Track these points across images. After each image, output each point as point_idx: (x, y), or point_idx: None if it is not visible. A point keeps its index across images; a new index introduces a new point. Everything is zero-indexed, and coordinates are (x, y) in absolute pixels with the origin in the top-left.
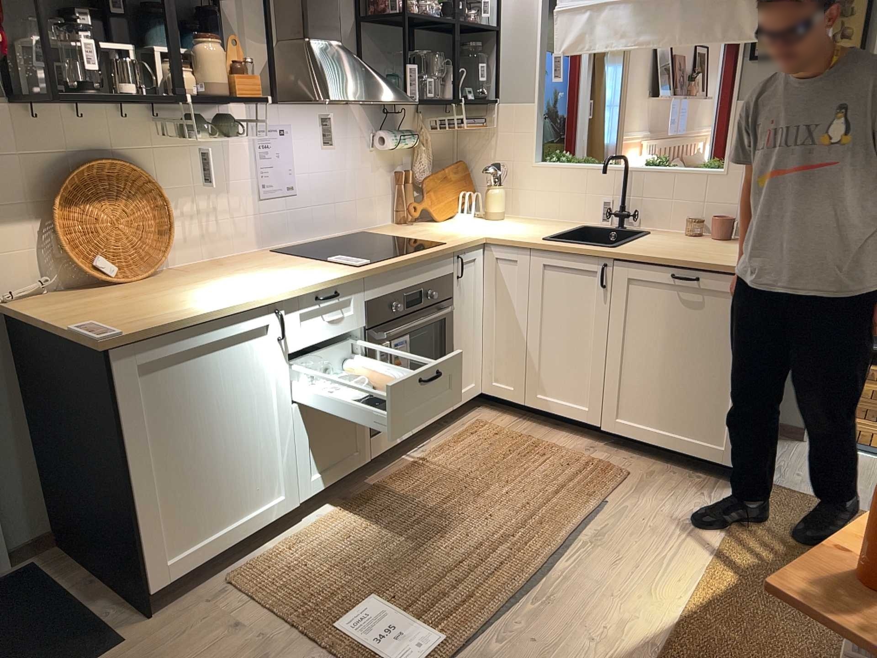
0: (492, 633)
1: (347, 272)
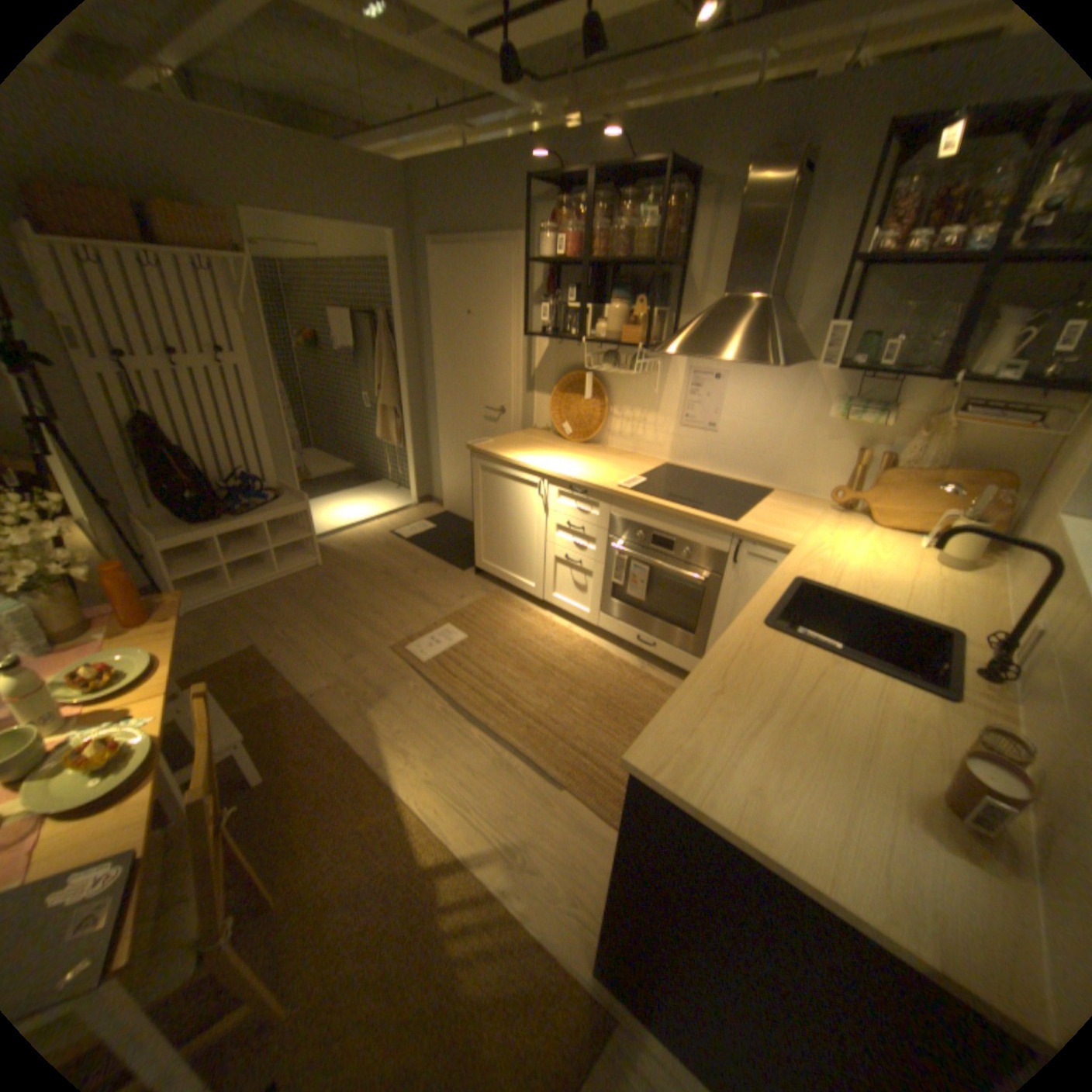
0: (424, 684)
1: (599, 484)
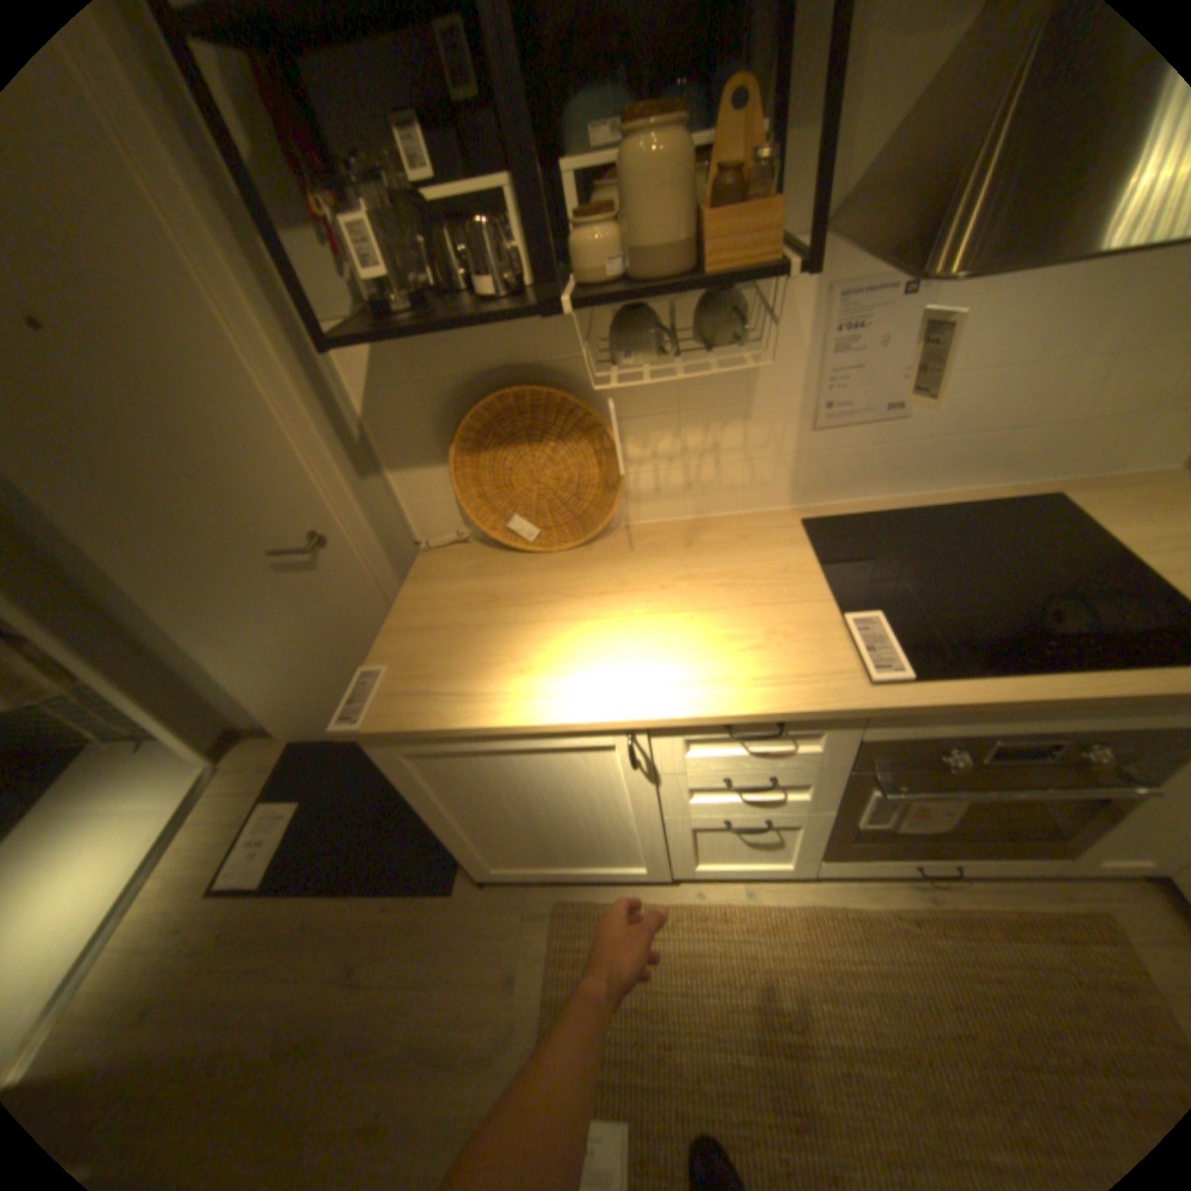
0: None
1: (826, 697)
